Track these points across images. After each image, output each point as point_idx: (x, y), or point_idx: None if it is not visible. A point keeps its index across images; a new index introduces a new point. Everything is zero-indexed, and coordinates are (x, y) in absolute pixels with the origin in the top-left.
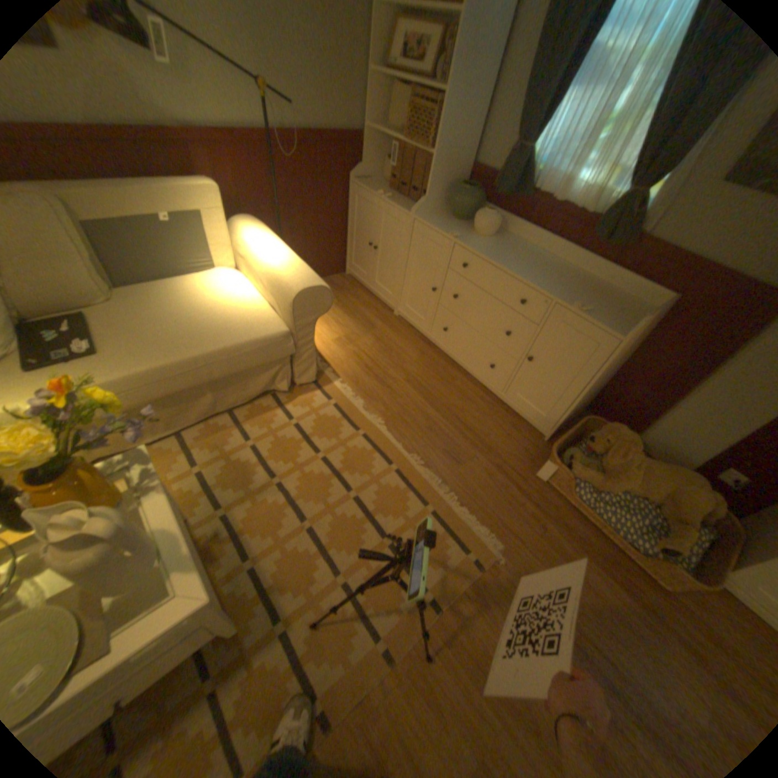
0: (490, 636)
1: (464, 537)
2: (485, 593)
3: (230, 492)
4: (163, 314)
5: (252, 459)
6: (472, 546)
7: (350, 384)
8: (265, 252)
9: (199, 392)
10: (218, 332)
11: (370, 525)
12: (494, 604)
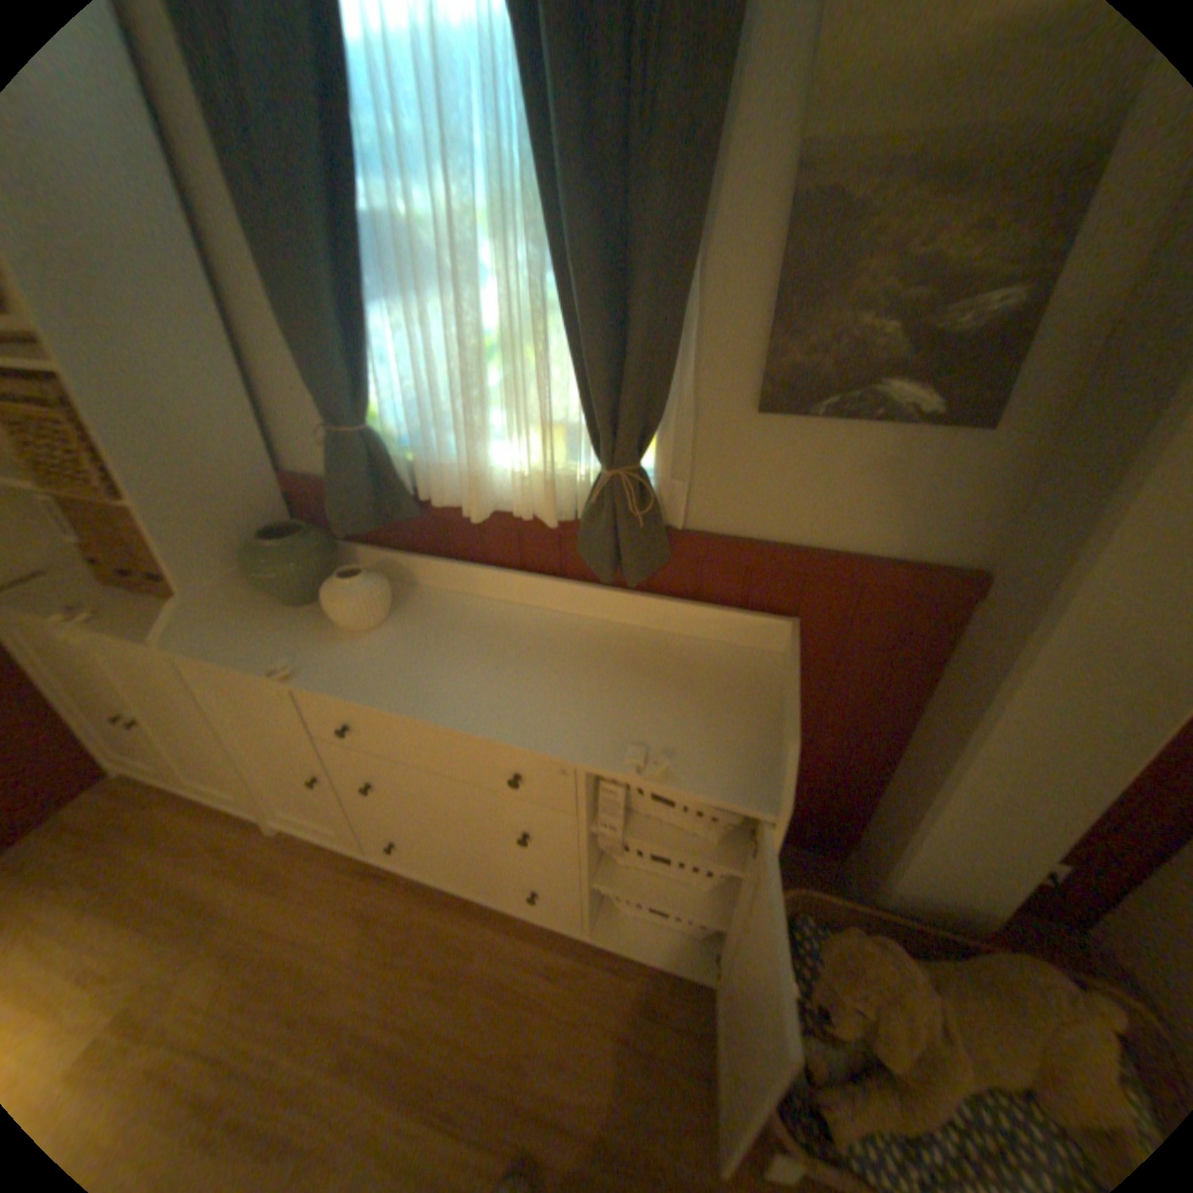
0: None
1: None
2: None
3: None
4: None
5: None
6: None
7: None
8: None
9: None
10: None
11: None
12: None
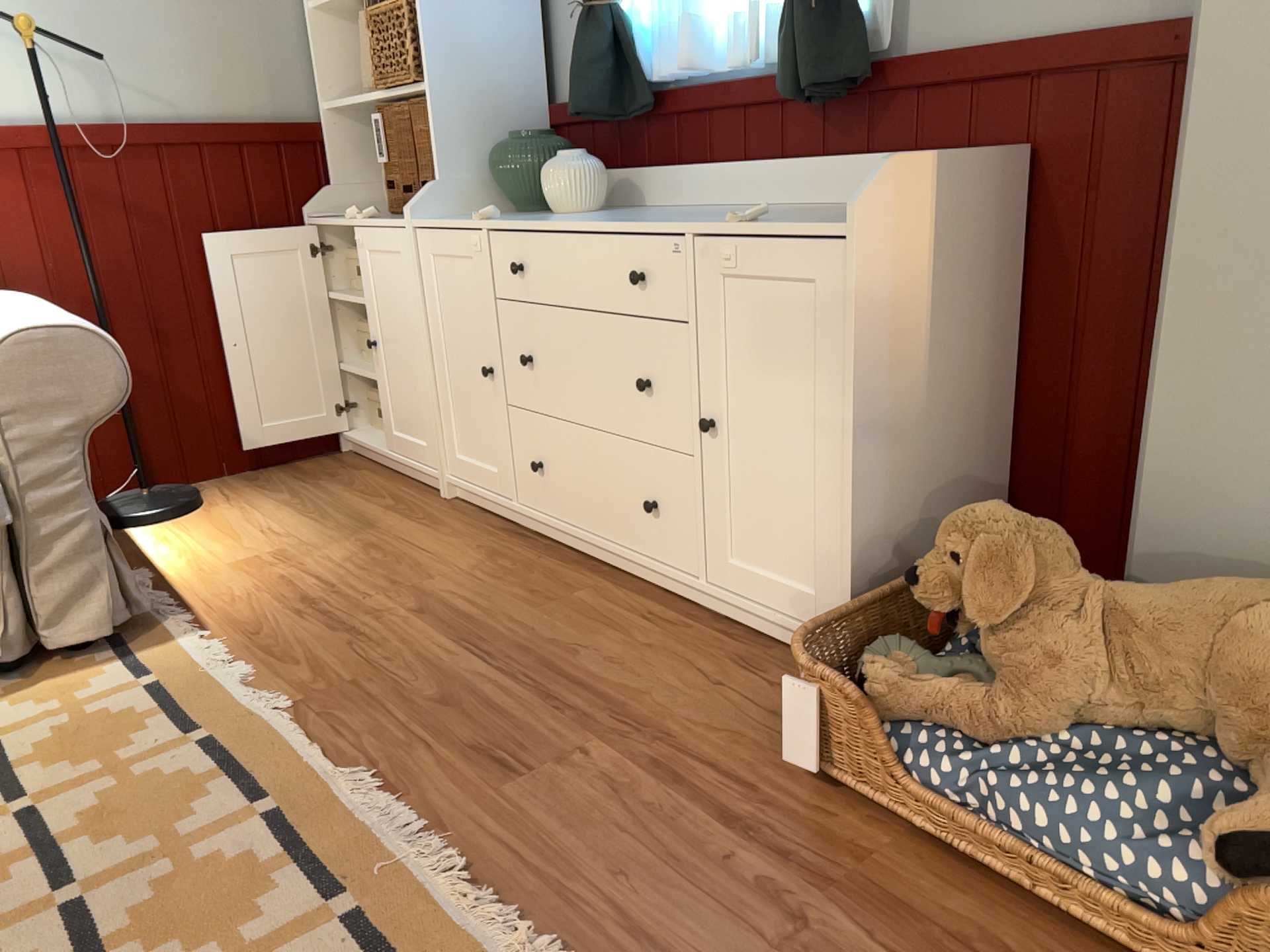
0: None
1: None
2: None
3: None
4: None
5: None
6: None
7: (237, 636)
8: None
9: None
10: None
11: None
12: None
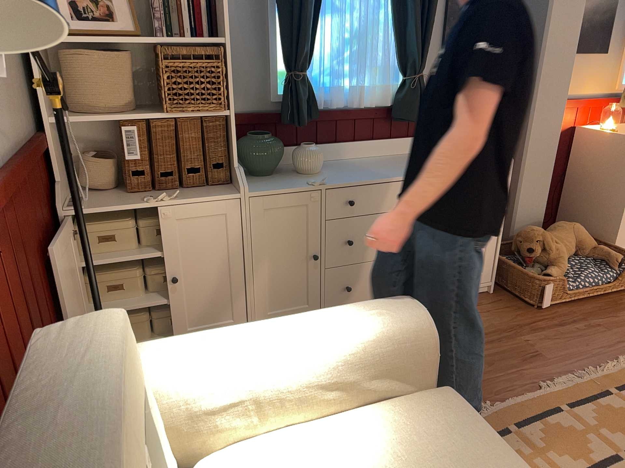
0: None
1: None
2: None
3: None
4: None
5: None
6: None
7: None
8: (281, 342)
9: None
10: None
11: None
12: None
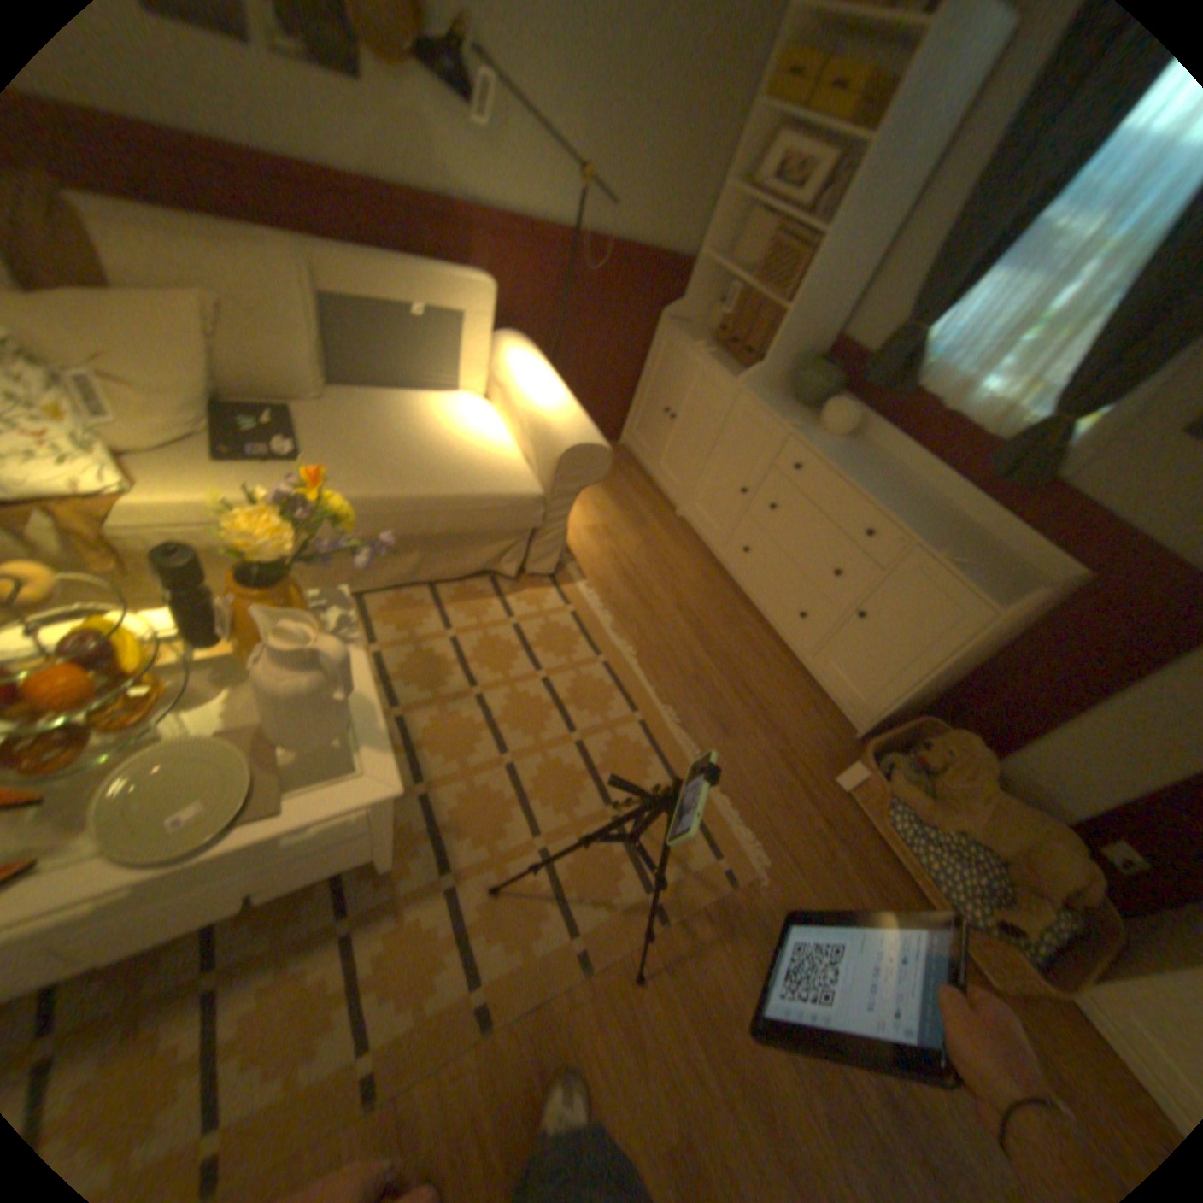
0: (729, 976)
1: (718, 836)
2: (733, 918)
3: (414, 690)
4: (386, 435)
5: (450, 656)
6: (727, 851)
7: (598, 592)
8: (534, 388)
9: (405, 548)
10: (453, 474)
11: (592, 784)
12: (743, 937)
